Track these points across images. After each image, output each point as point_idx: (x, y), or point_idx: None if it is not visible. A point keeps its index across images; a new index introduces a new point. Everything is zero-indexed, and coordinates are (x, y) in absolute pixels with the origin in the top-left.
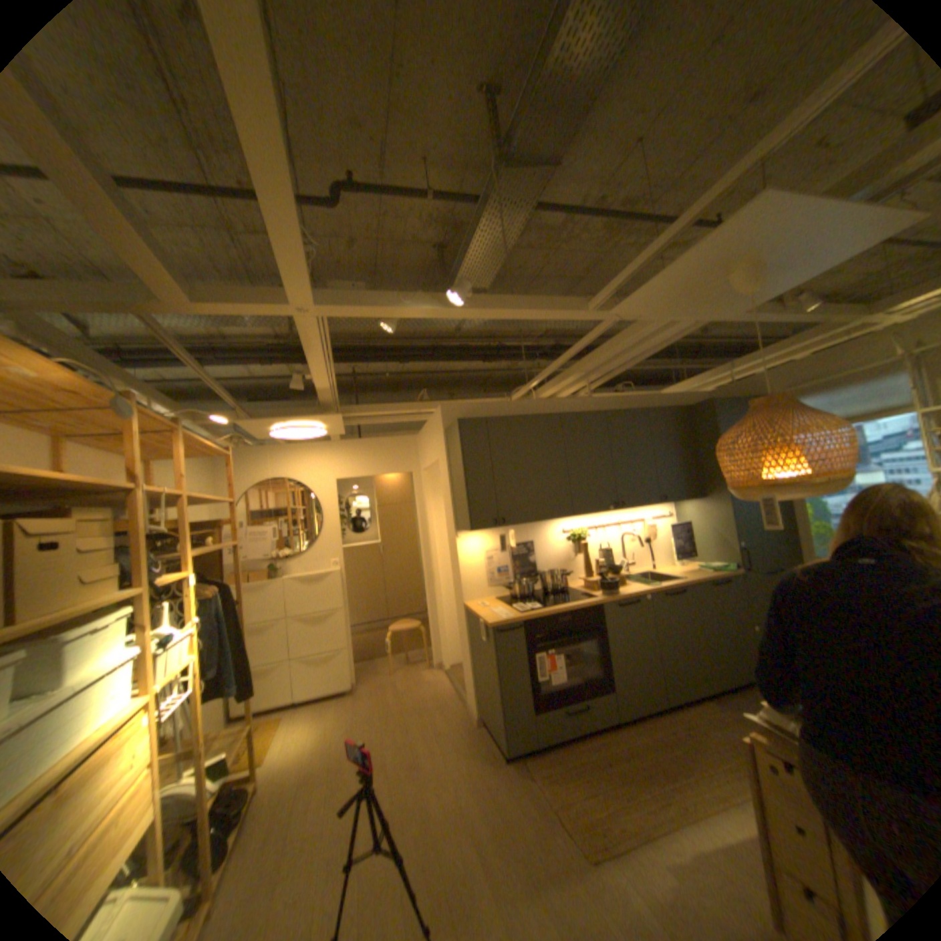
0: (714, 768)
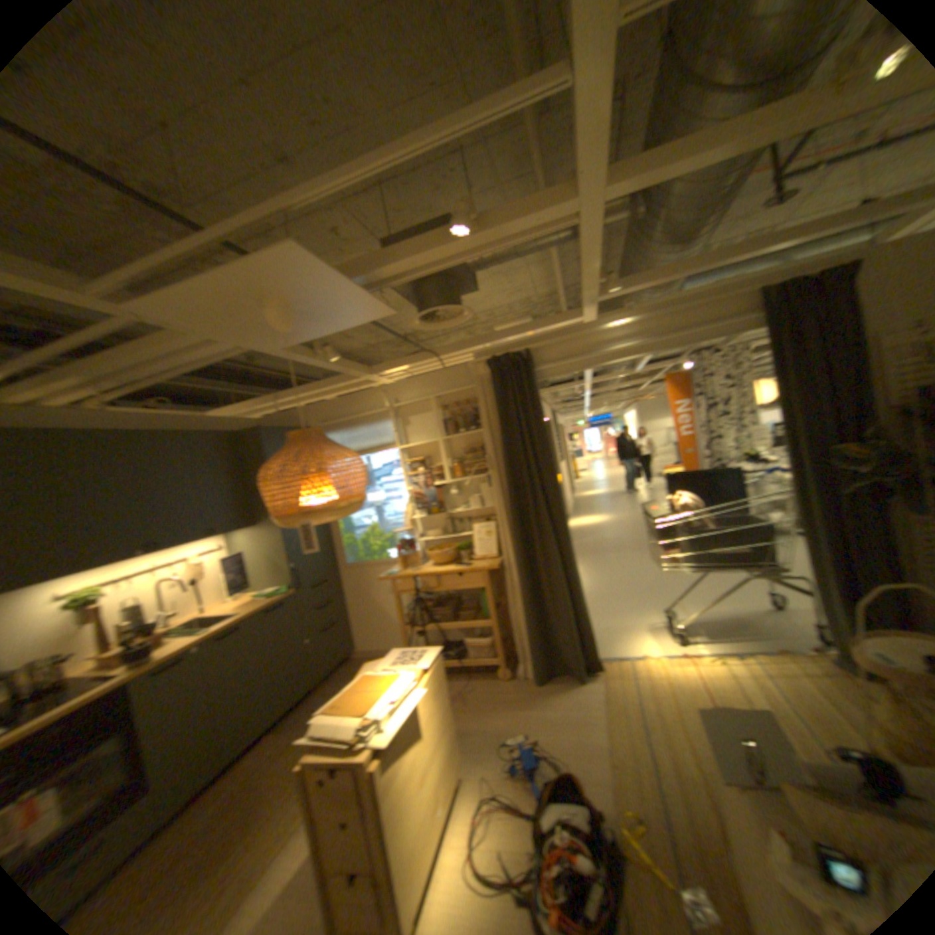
0: (274, 806)
